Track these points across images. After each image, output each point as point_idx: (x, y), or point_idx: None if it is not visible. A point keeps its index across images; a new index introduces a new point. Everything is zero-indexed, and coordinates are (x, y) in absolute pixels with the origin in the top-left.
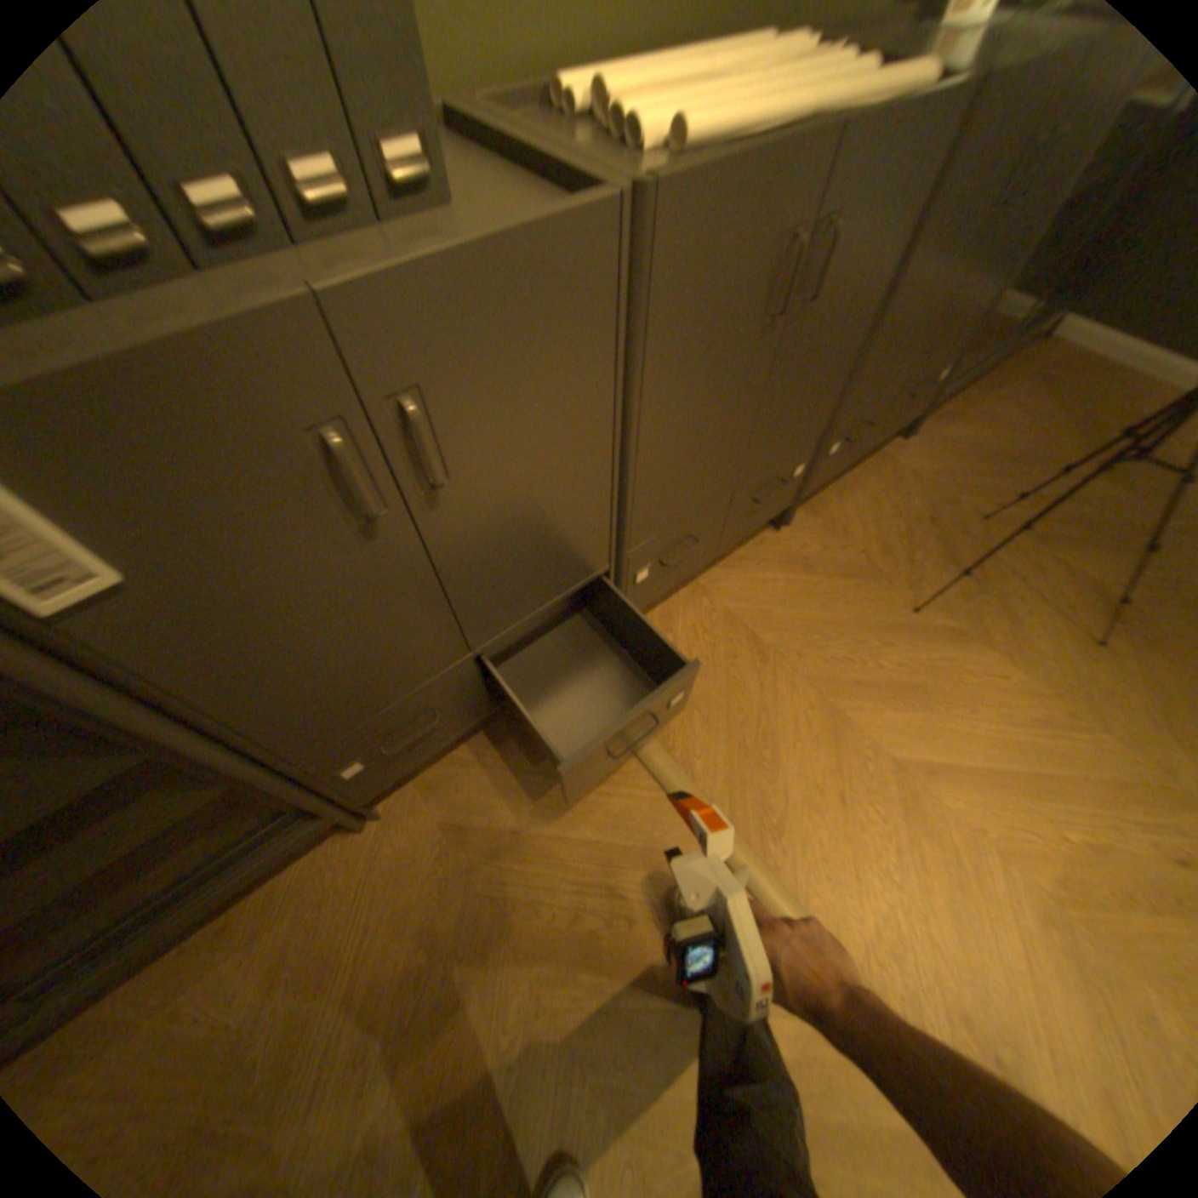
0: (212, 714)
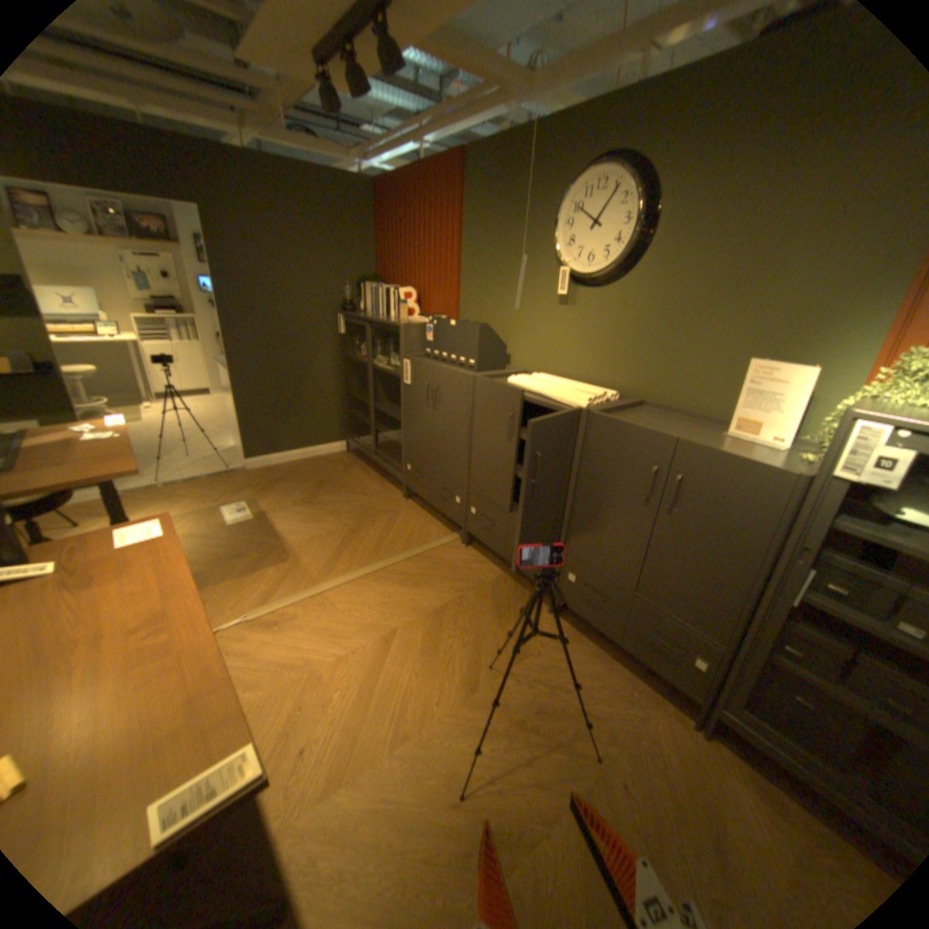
0: (406, 418)
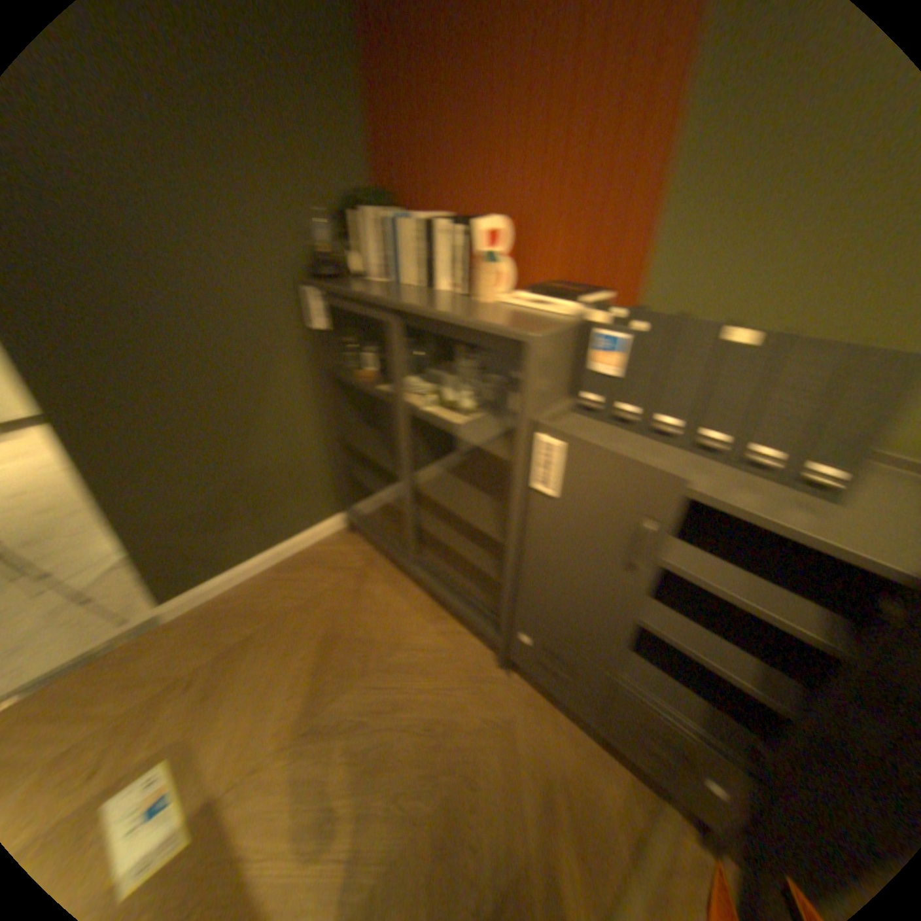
0: (523, 554)
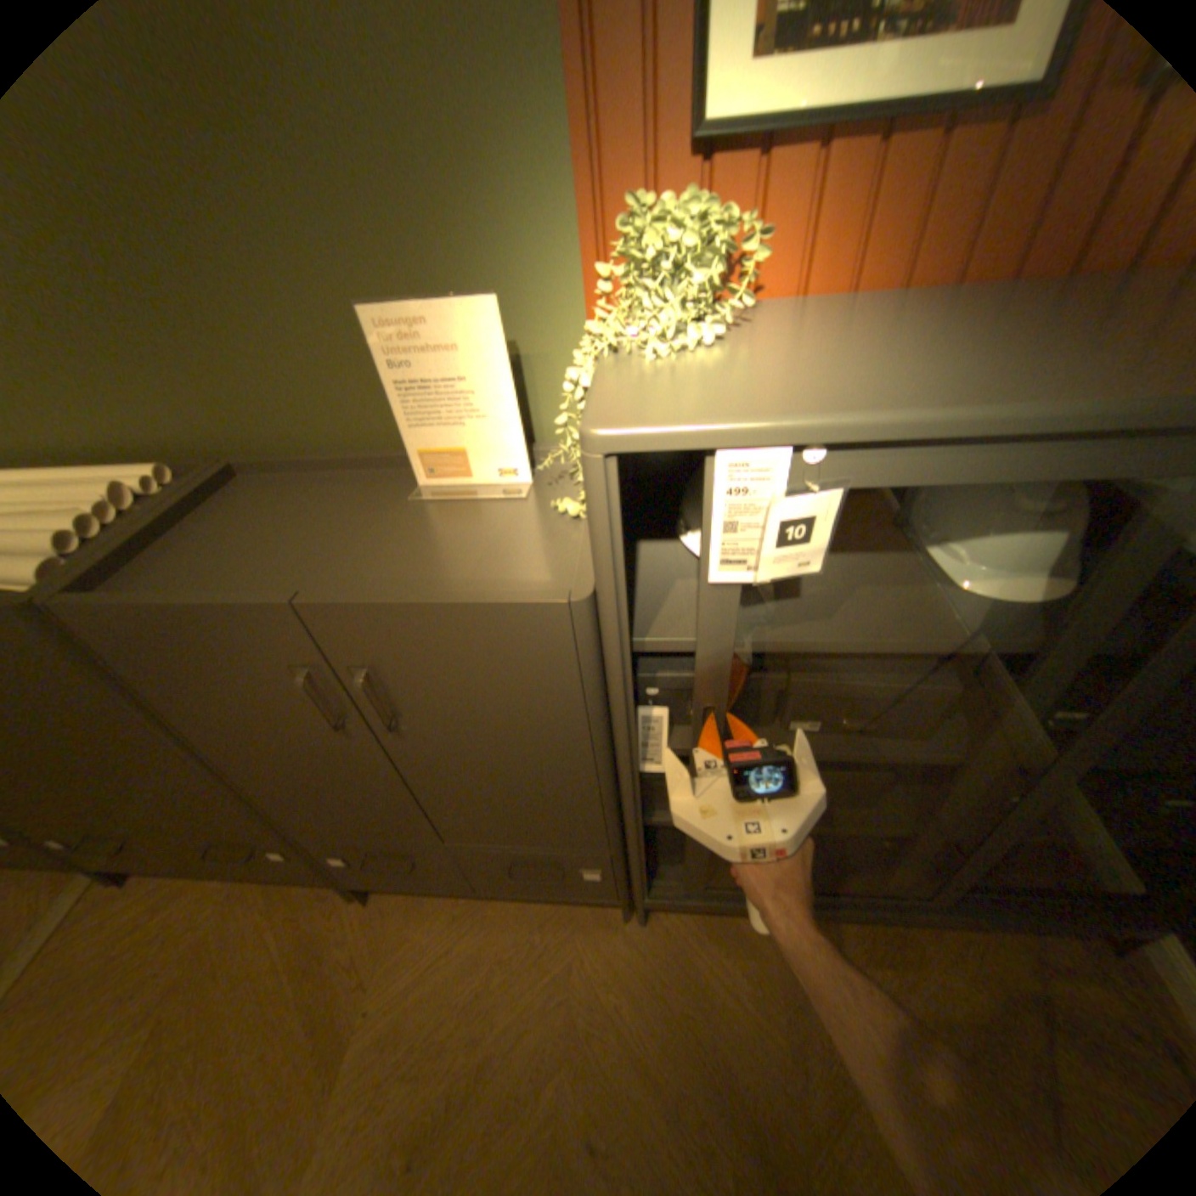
0: None
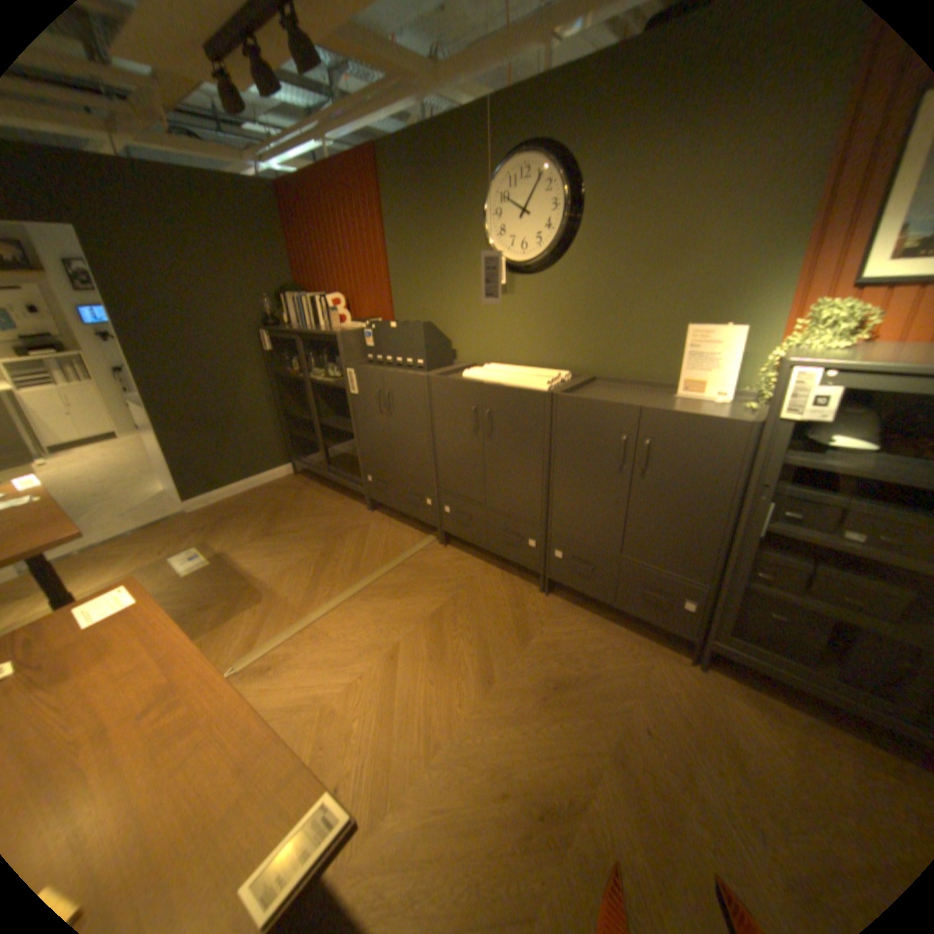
0: (357, 429)
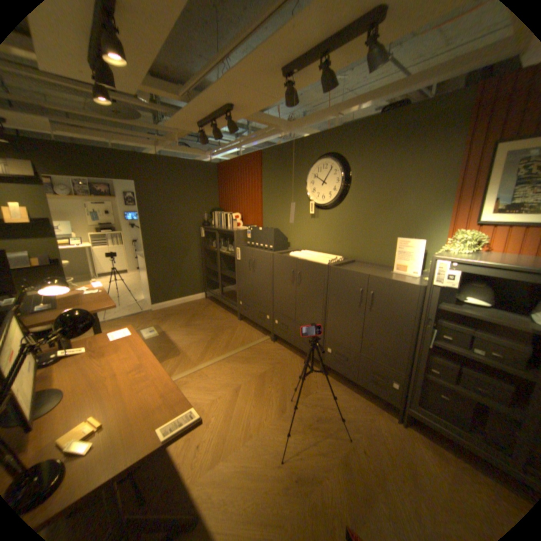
0: (238, 277)
